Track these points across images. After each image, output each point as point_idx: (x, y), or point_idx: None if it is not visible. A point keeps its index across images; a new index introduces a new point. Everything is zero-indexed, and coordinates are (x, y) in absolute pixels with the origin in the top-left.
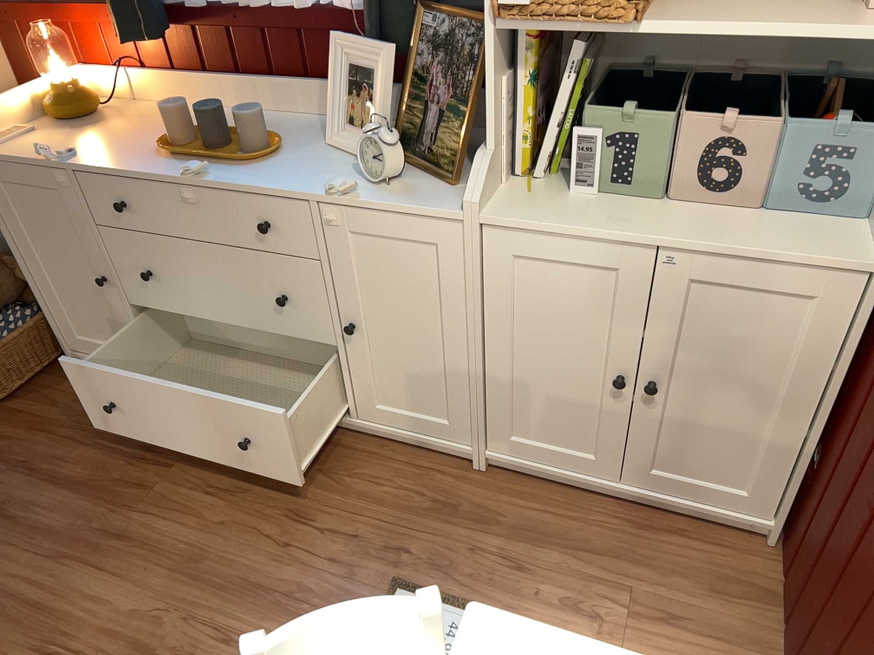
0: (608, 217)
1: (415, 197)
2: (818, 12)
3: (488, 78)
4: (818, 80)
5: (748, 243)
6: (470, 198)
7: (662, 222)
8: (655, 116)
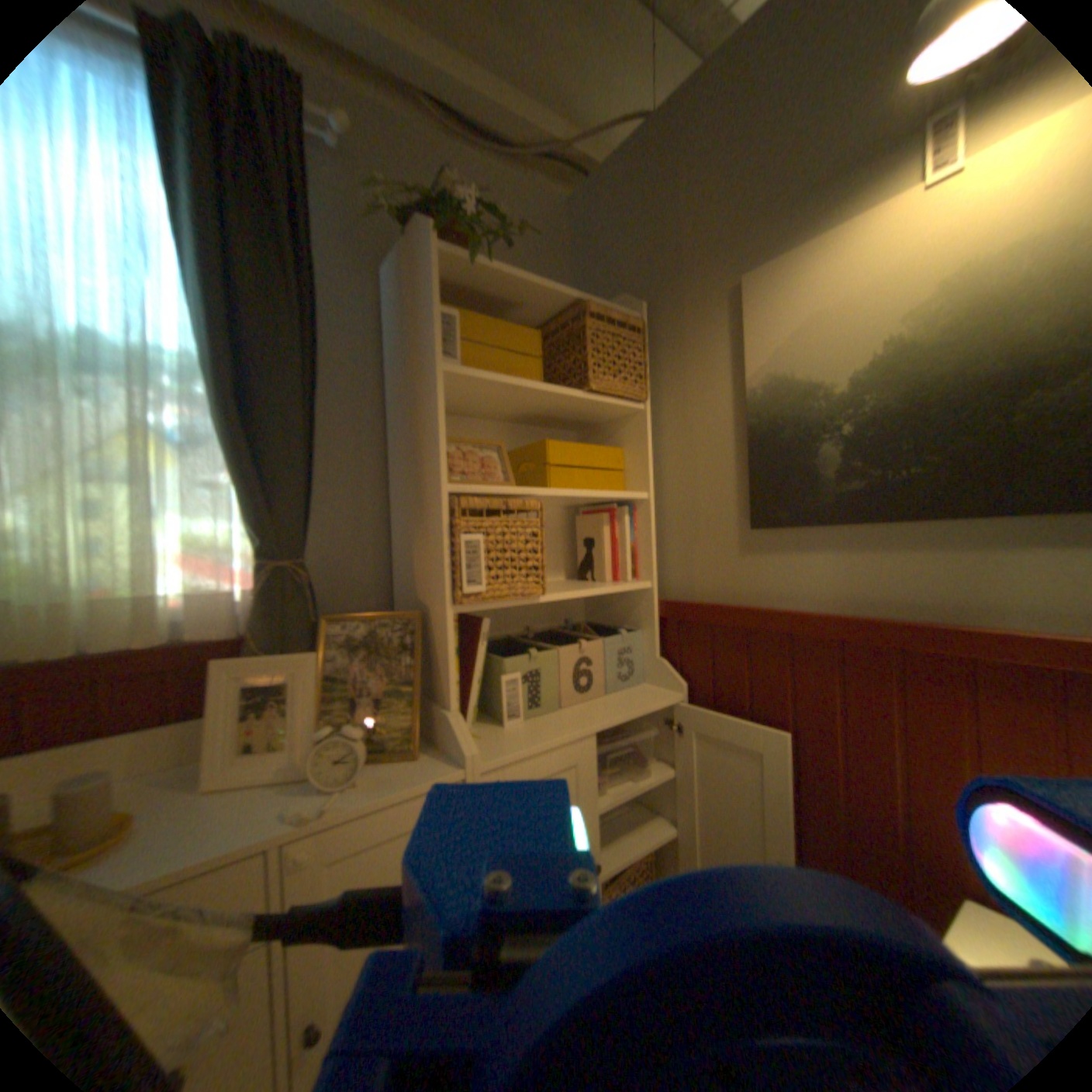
0: (552, 726)
1: (397, 779)
2: (581, 584)
3: (449, 645)
4: (570, 624)
5: (632, 706)
6: (468, 750)
7: (581, 716)
8: (545, 650)
